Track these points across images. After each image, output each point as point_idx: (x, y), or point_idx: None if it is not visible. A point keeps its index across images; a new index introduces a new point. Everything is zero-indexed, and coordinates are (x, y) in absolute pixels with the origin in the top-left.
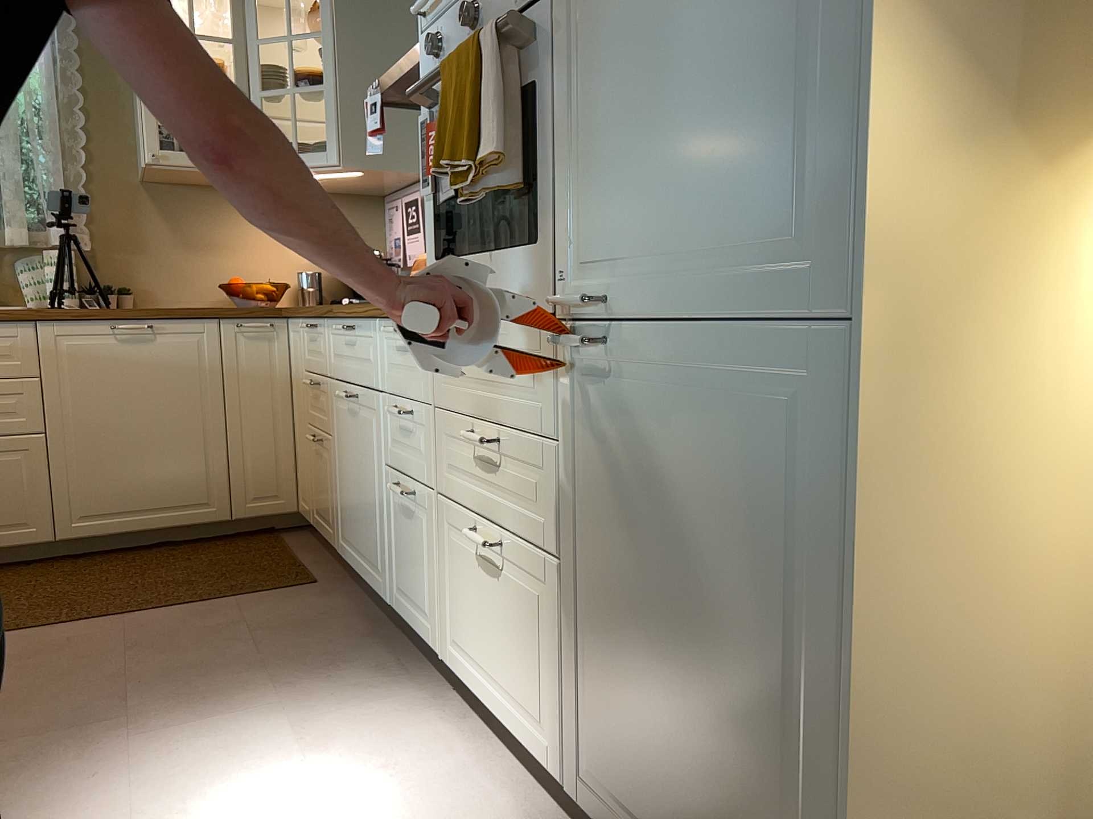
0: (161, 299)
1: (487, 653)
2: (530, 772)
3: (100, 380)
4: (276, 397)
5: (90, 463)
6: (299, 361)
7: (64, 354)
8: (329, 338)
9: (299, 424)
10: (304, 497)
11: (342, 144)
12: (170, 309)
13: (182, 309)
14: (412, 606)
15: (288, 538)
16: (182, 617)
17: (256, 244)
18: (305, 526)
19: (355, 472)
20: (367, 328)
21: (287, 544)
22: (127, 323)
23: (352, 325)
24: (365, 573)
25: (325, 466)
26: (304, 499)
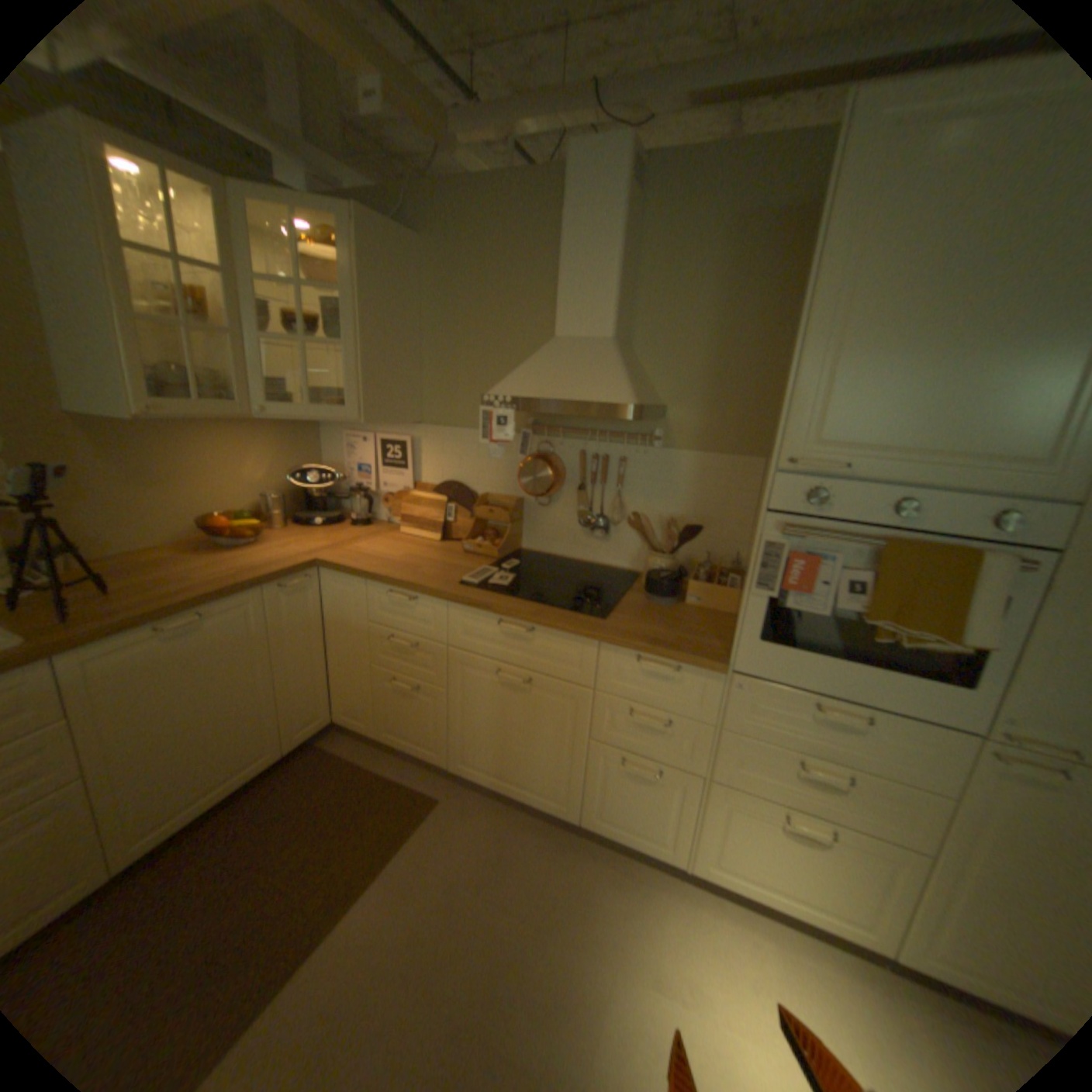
0: (110, 546)
1: (779, 879)
2: (794, 929)
3: (145, 691)
4: (312, 638)
5: (144, 779)
6: (352, 611)
7: (97, 680)
8: (454, 618)
9: (345, 659)
10: (353, 717)
11: (358, 402)
12: (132, 558)
13: (145, 554)
14: (629, 833)
15: (330, 748)
16: (383, 905)
17: (211, 471)
18: (323, 726)
19: (510, 729)
20: (569, 638)
21: (343, 759)
22: (171, 620)
23: (525, 625)
24: (521, 797)
25: (422, 707)
26: (350, 717)
